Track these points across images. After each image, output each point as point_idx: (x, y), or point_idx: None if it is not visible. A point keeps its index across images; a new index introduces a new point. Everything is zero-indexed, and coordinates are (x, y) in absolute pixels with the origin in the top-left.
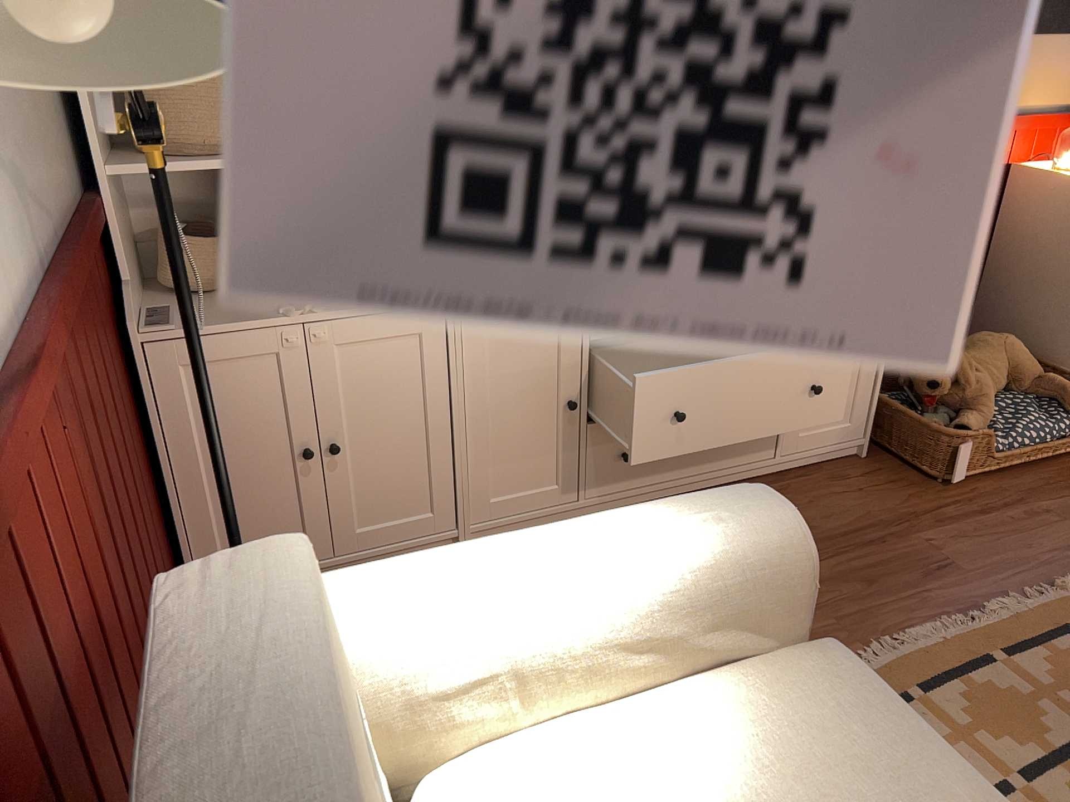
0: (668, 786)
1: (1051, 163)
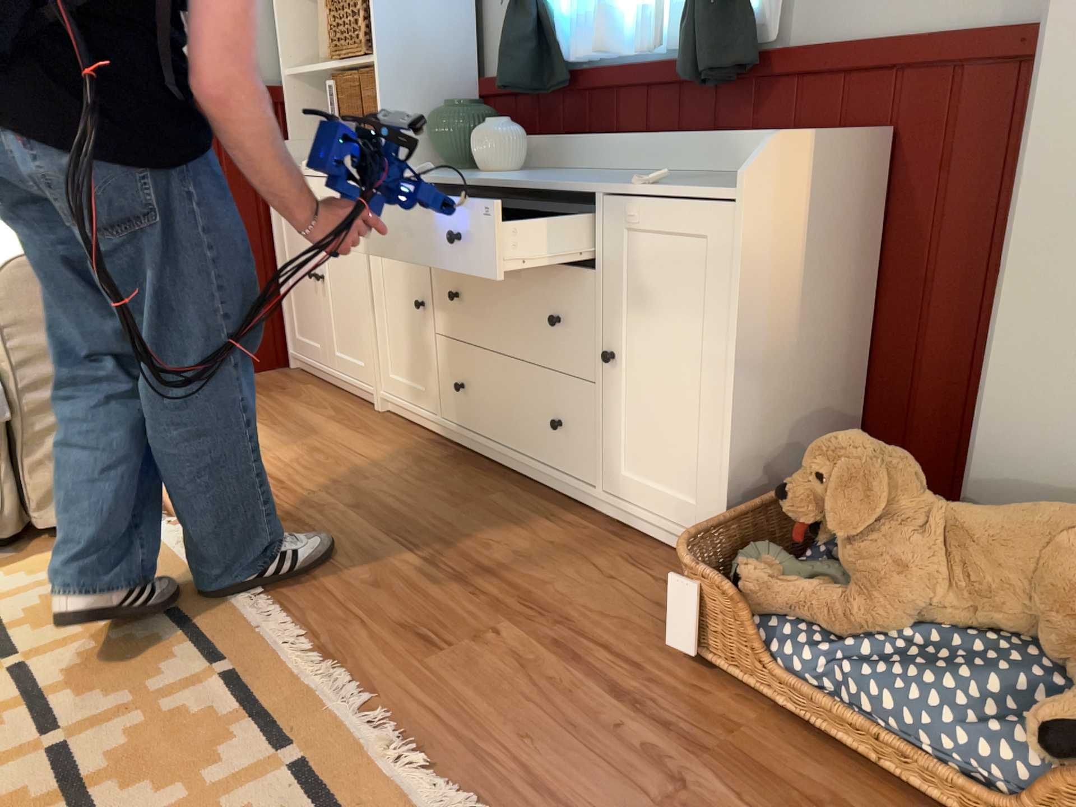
0: None
1: None
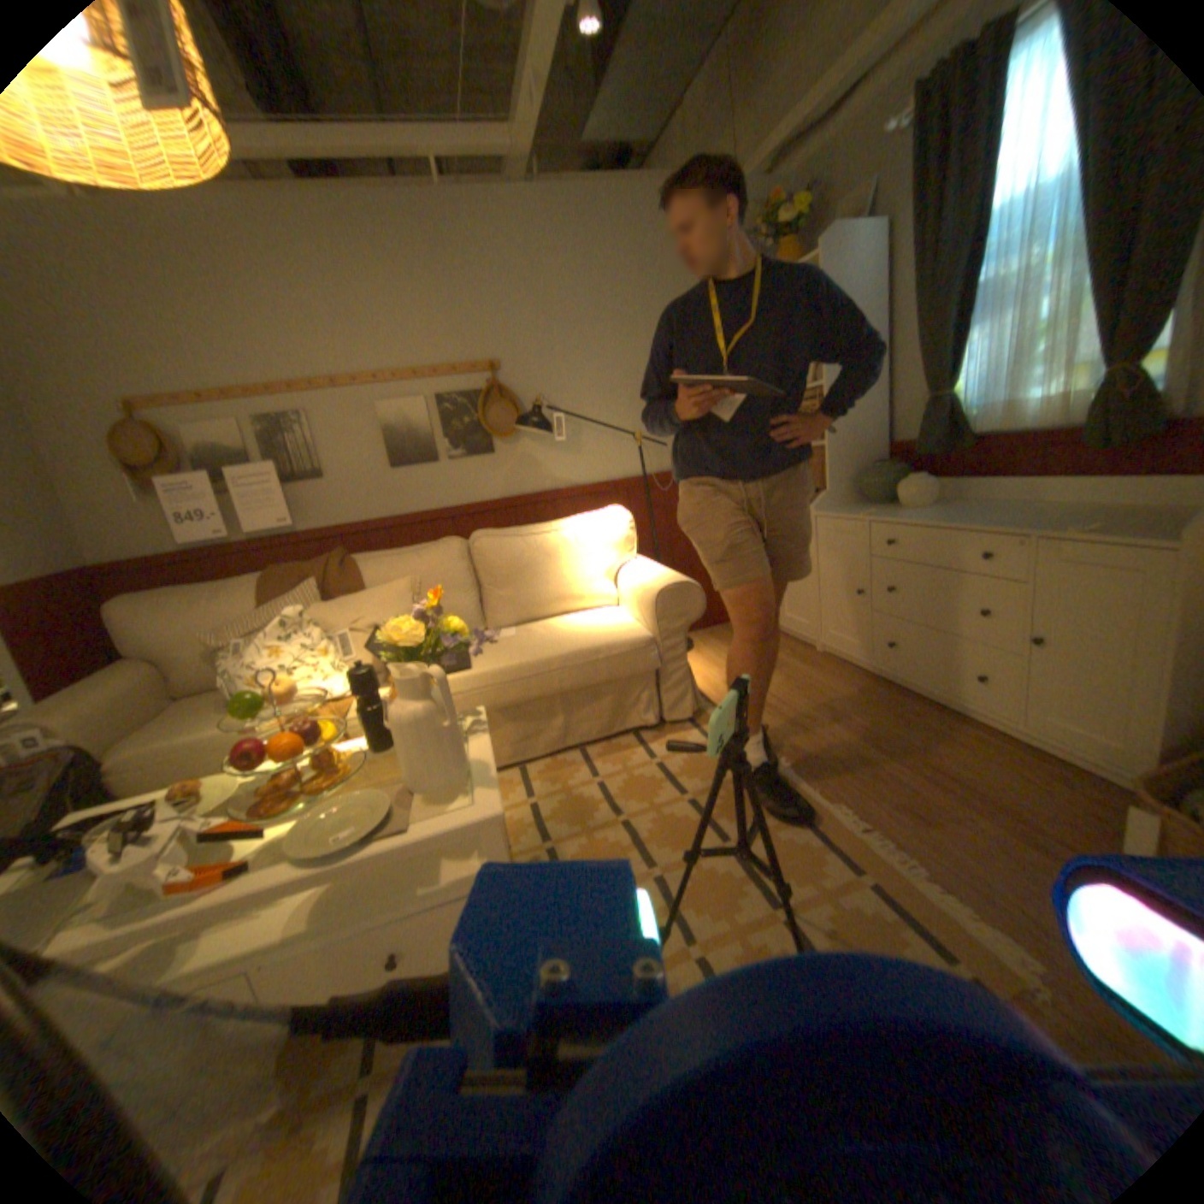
0: (592, 617)
1: None
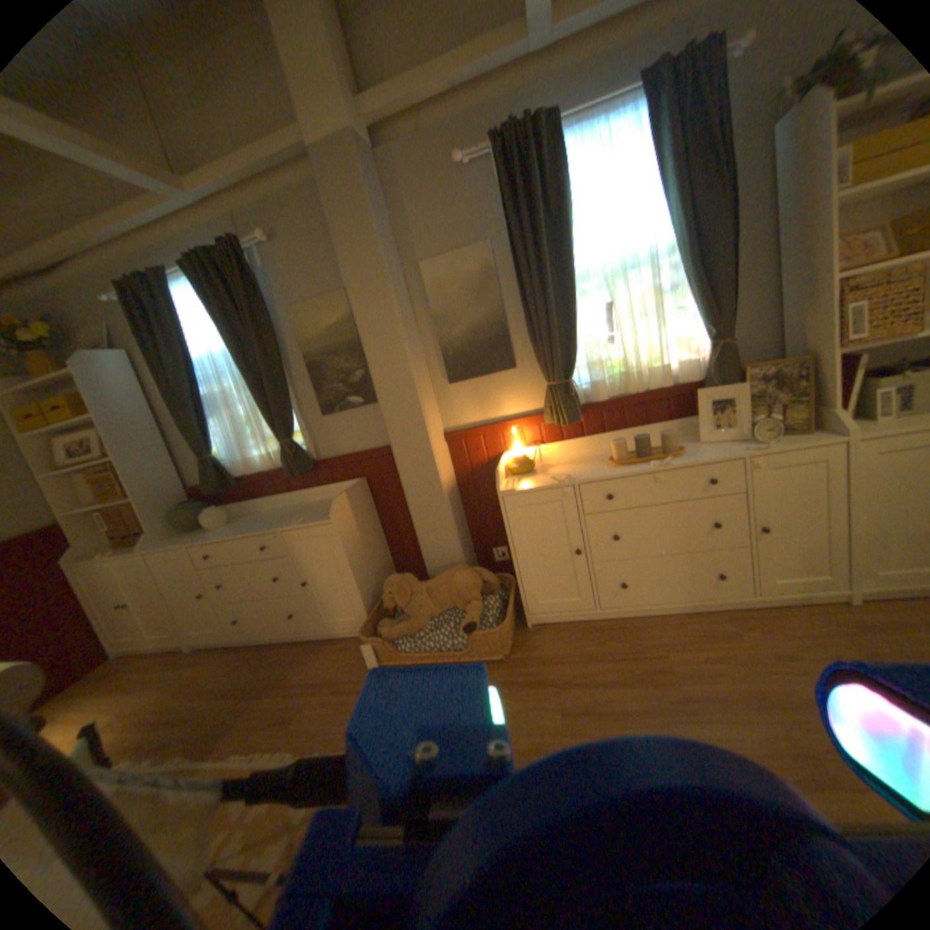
0: None
1: (526, 449)
